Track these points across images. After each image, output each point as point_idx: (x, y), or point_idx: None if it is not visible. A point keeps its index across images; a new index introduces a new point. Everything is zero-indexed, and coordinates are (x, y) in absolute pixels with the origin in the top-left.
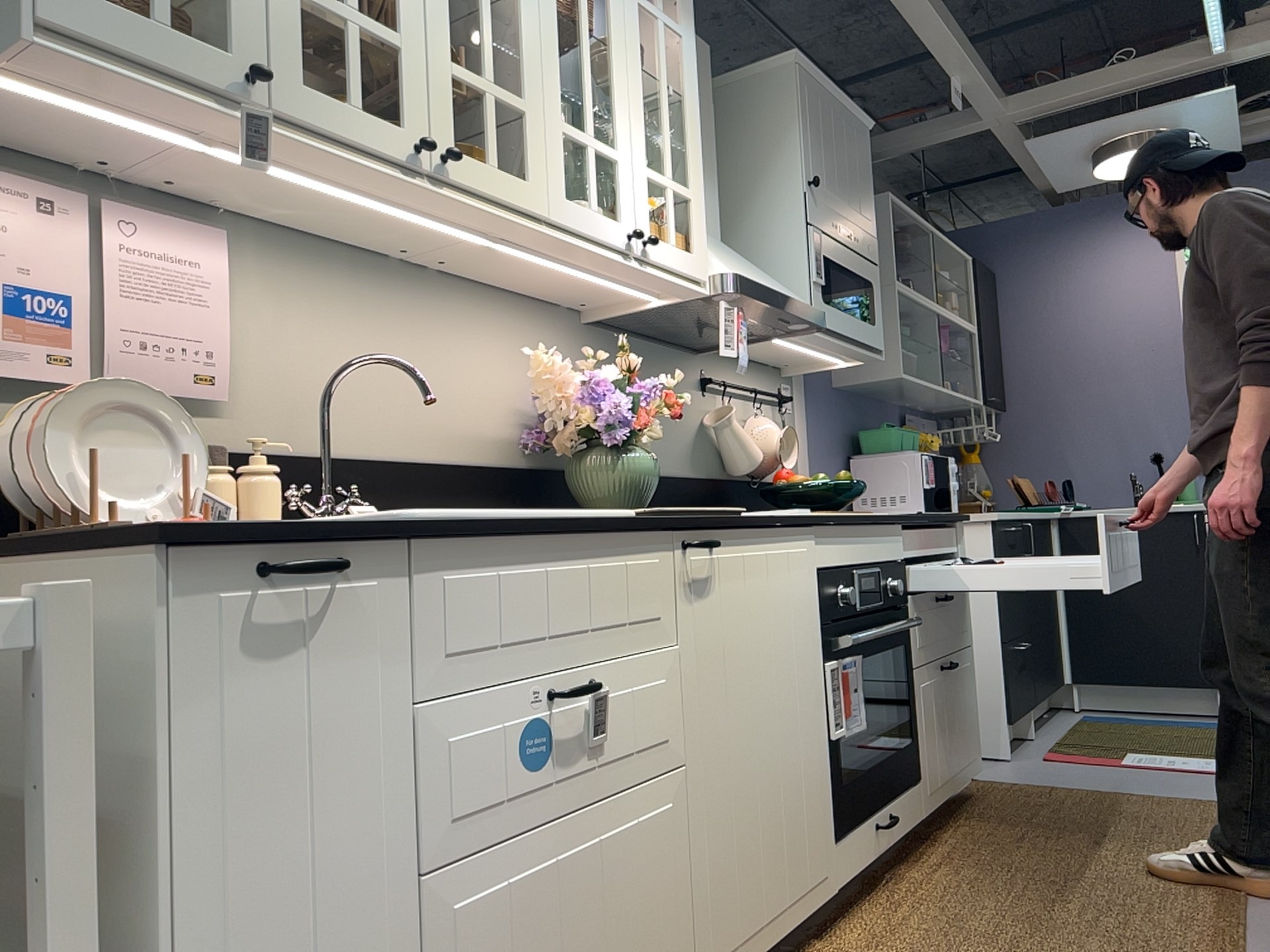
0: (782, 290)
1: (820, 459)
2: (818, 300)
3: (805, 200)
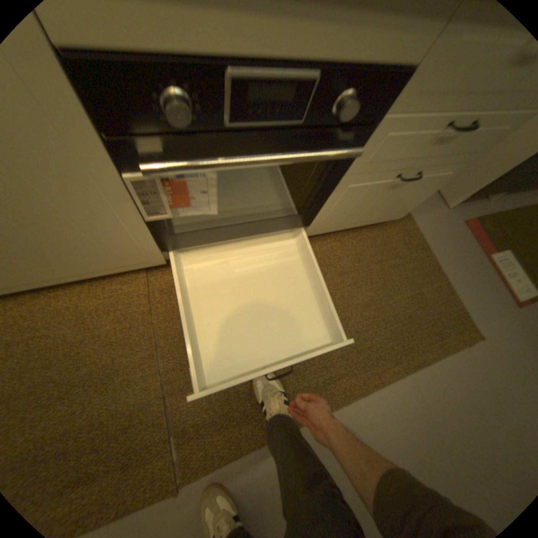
0: None
1: None
2: None
3: None
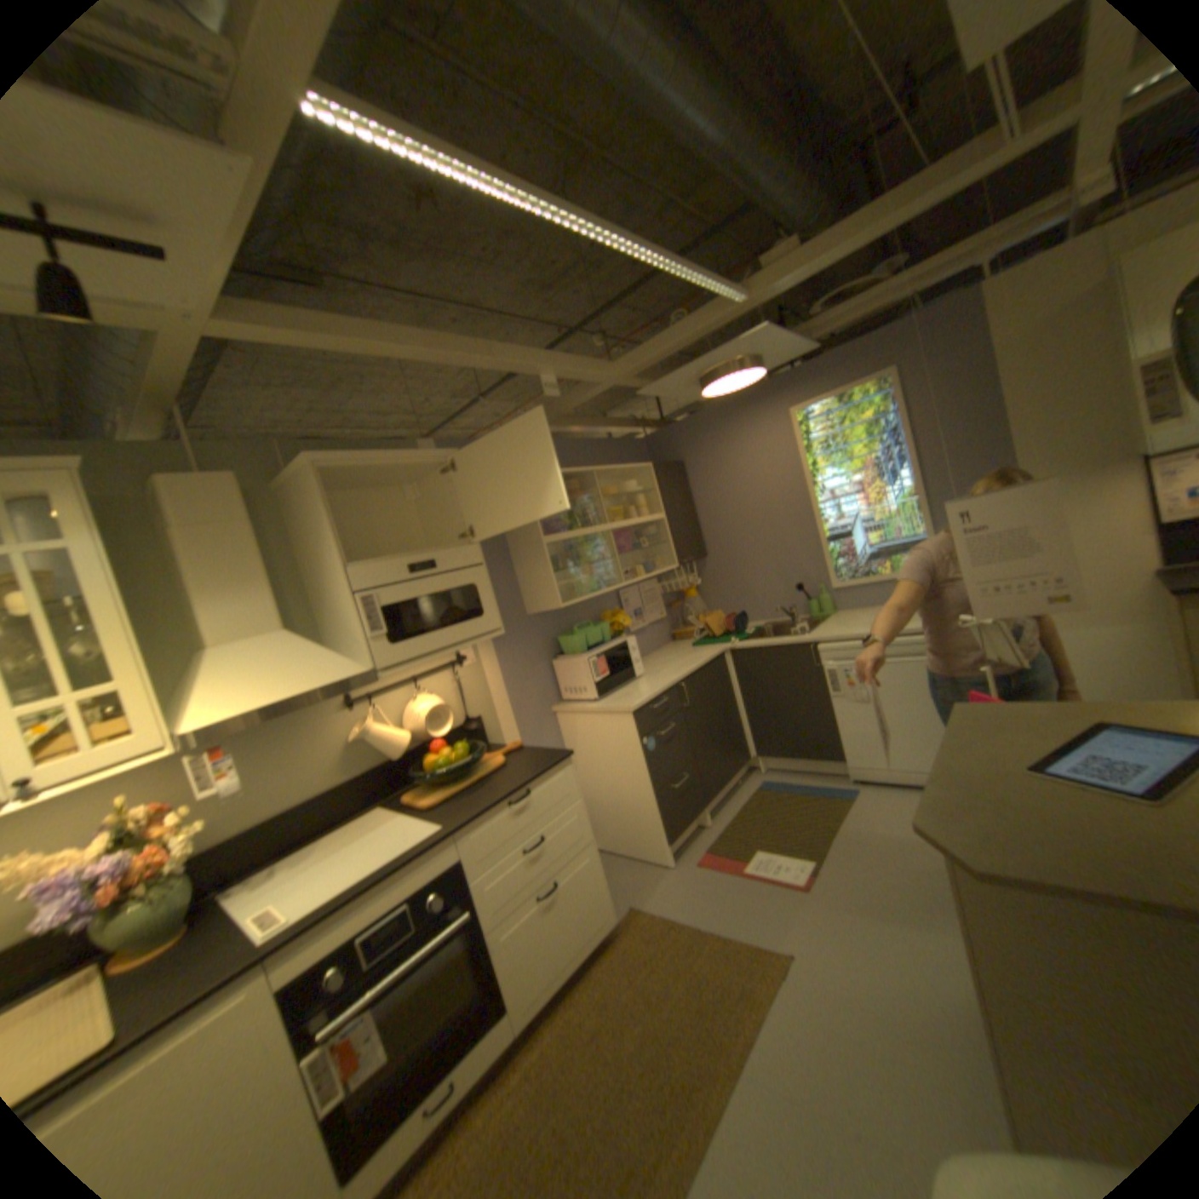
0: (301, 684)
1: (514, 679)
2: (376, 651)
3: (344, 575)
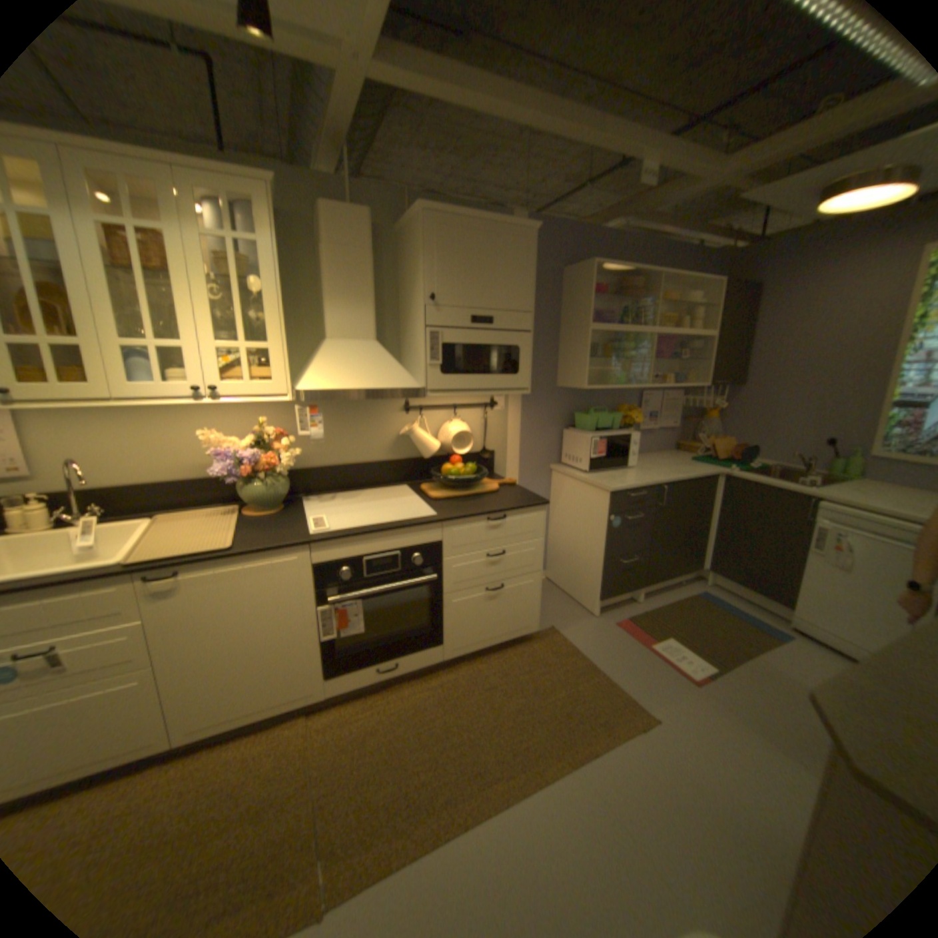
0: (375, 382)
1: (528, 432)
2: (430, 376)
3: (423, 311)
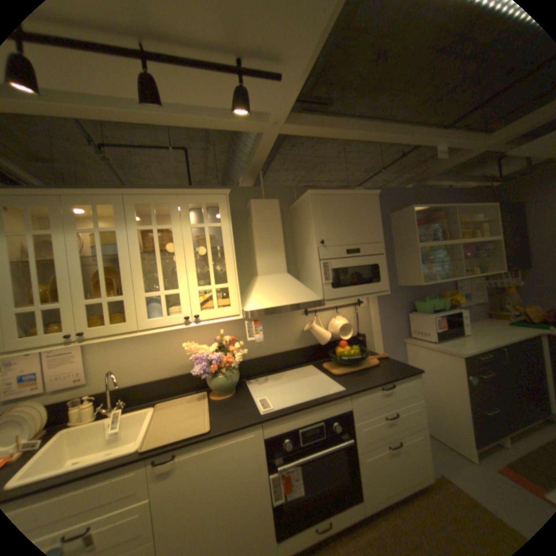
0: (292, 299)
1: (385, 318)
2: (325, 290)
3: (317, 251)
